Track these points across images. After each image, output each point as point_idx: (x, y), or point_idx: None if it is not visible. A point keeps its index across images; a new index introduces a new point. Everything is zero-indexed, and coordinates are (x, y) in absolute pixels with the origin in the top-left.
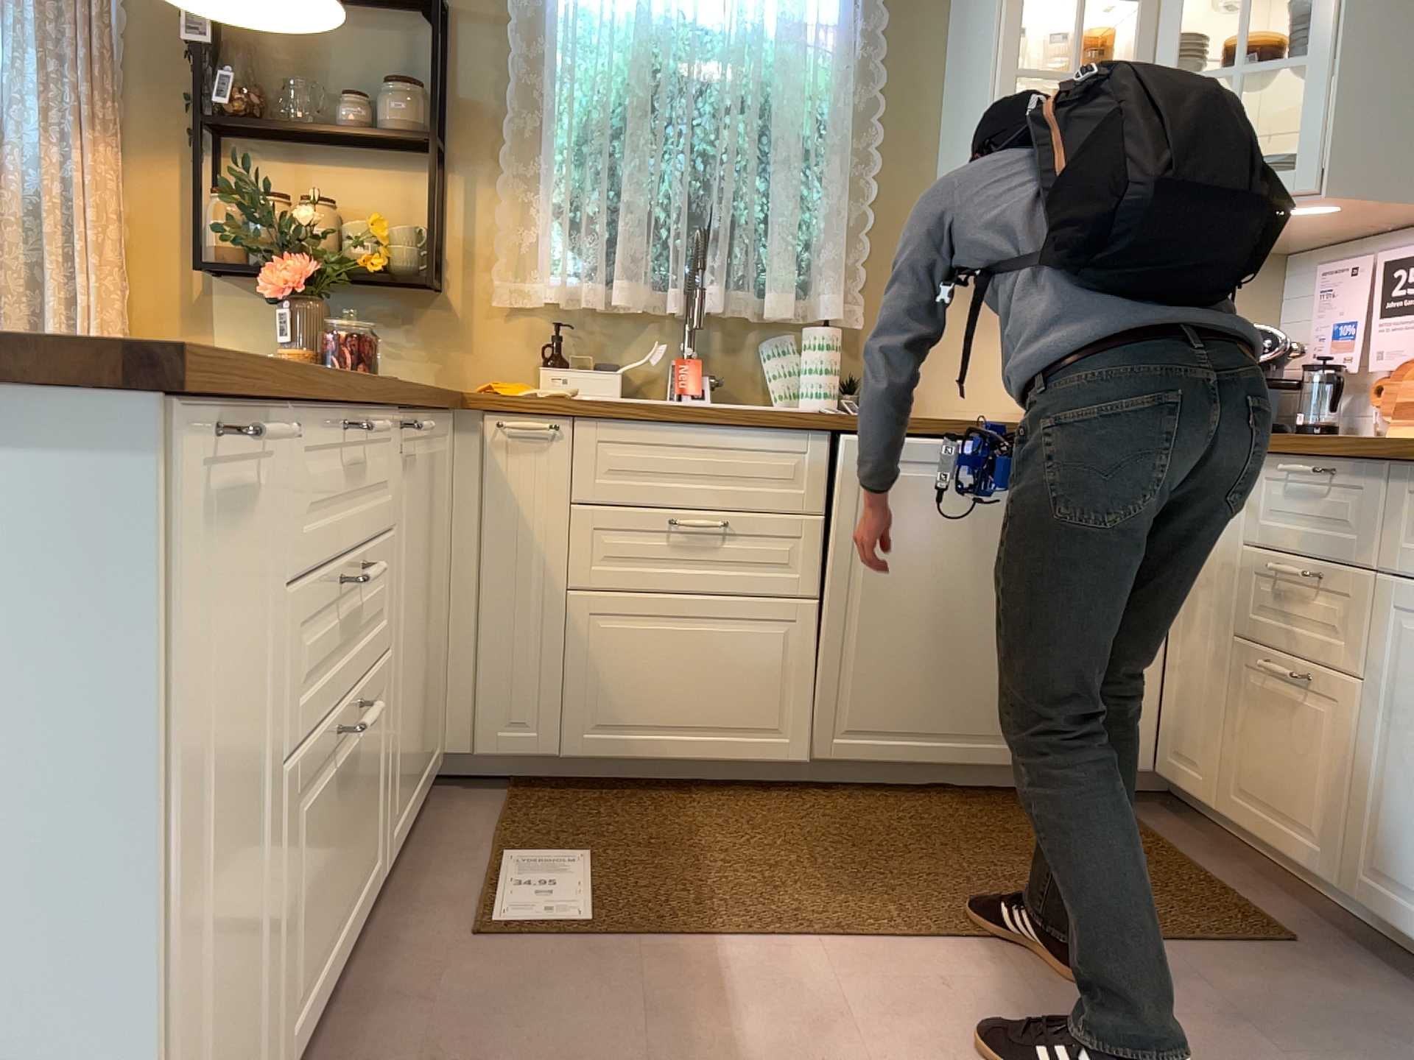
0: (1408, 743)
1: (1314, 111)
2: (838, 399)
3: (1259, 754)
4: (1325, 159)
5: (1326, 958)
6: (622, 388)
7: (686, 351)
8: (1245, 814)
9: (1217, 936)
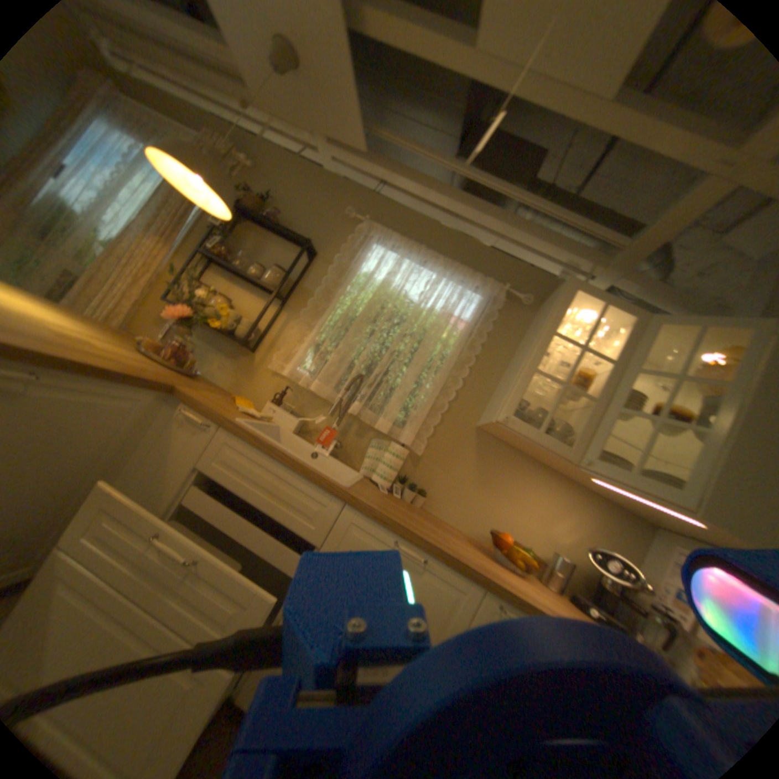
0: None
1: (707, 464)
2: (390, 485)
3: None
4: (706, 495)
5: None
6: (299, 430)
7: (333, 427)
8: None
9: None
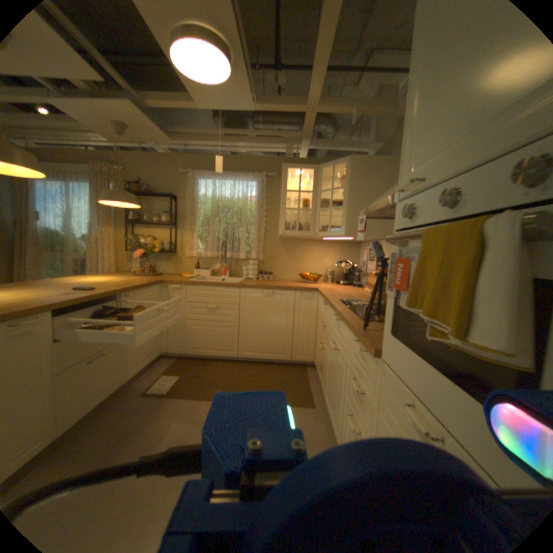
0: (329, 367)
1: (343, 219)
2: (255, 276)
3: (320, 363)
4: (346, 229)
5: (318, 412)
6: (211, 273)
7: (223, 266)
8: (318, 376)
9: (297, 405)
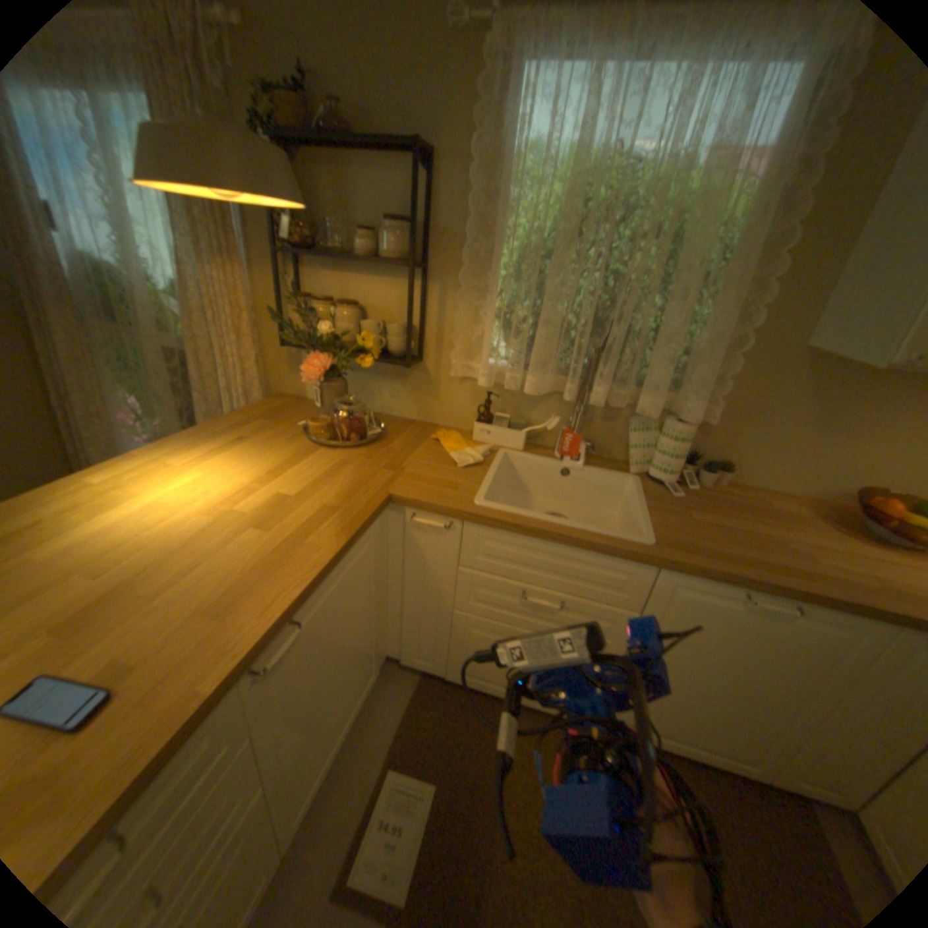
0: None
1: None
2: (681, 475)
3: None
4: None
5: None
6: (527, 438)
7: (573, 424)
8: None
9: None
